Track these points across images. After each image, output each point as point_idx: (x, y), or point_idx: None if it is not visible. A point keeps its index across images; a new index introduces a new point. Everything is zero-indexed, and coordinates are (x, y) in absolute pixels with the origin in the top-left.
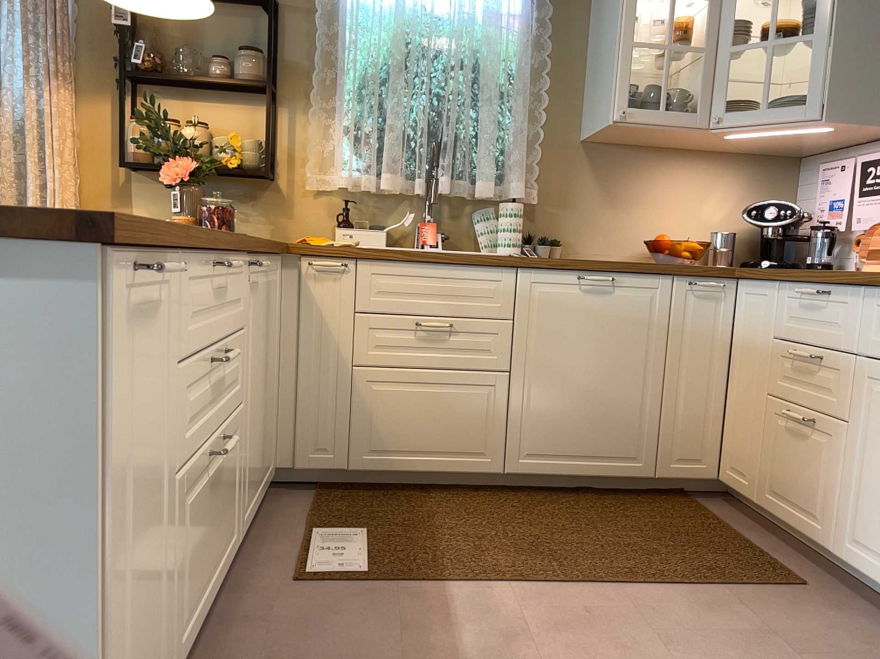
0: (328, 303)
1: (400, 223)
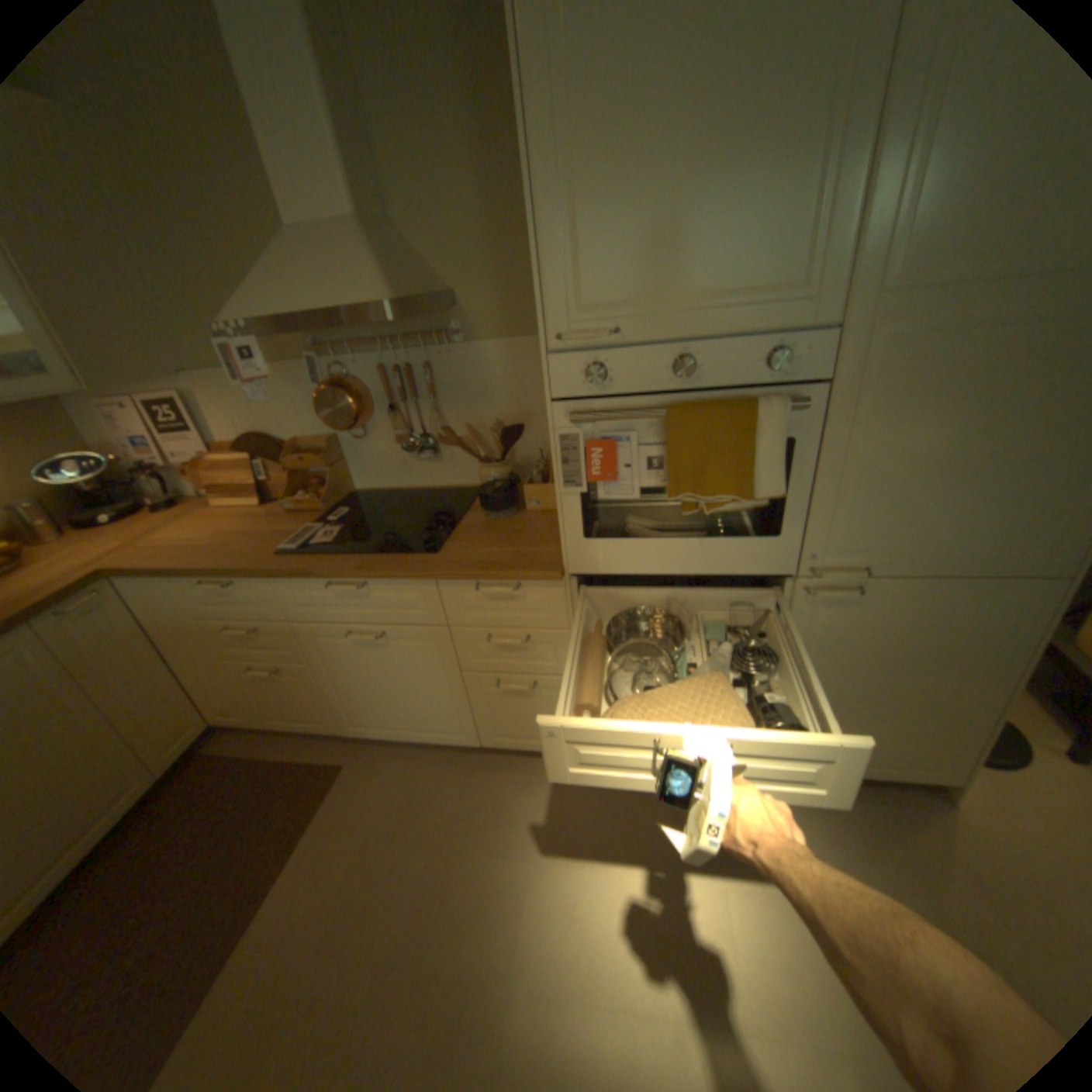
0: None
1: None
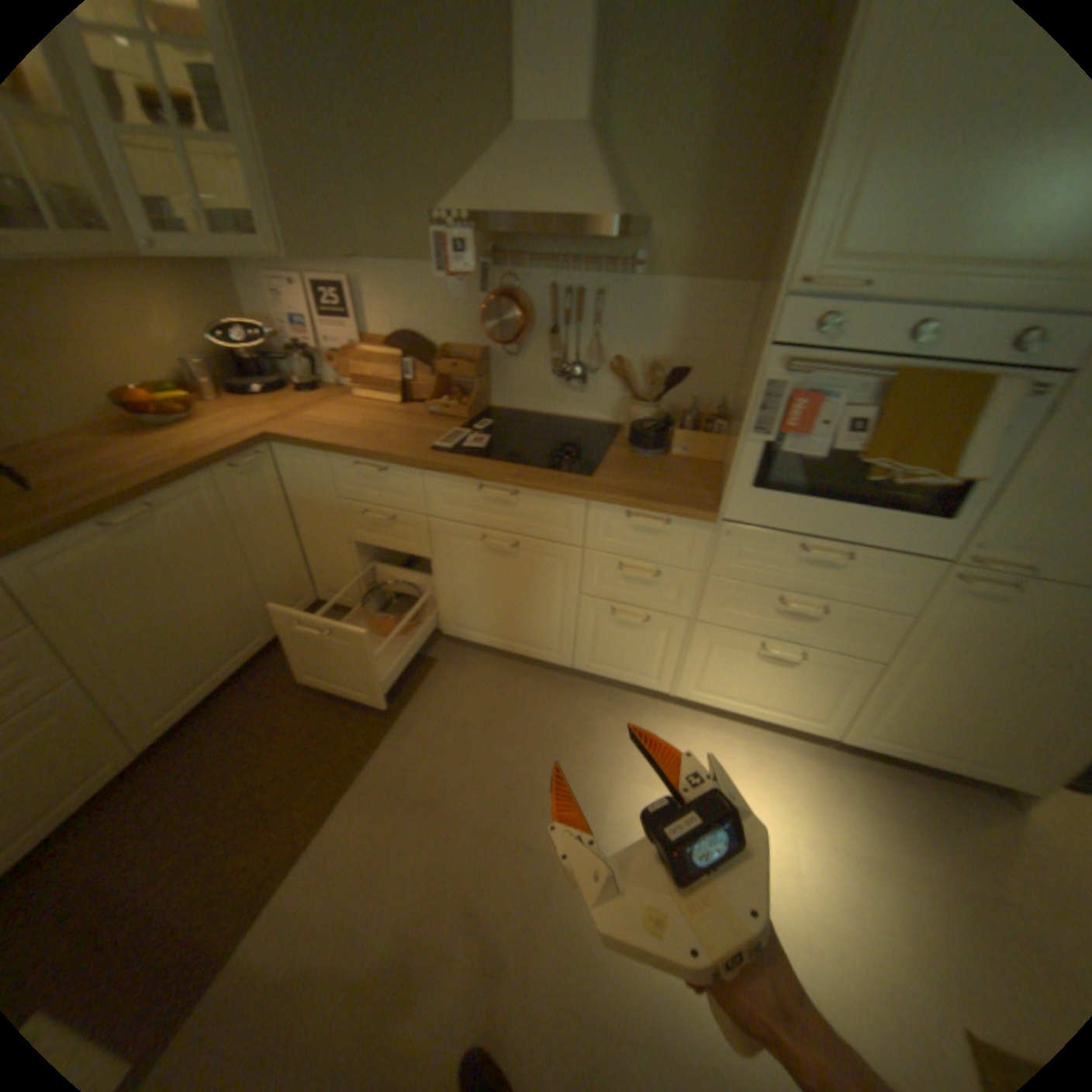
0: None
1: None
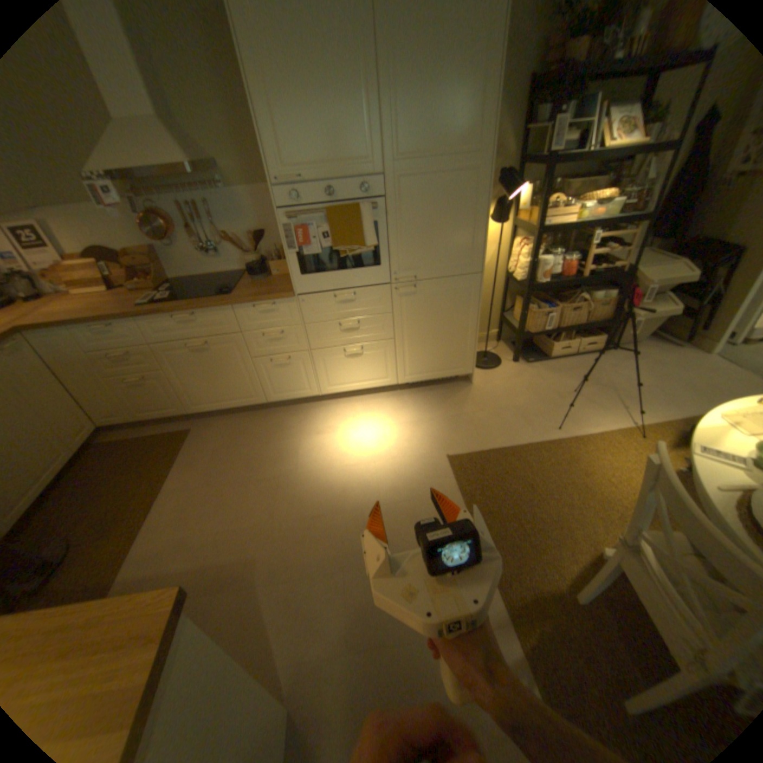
0: None
1: None
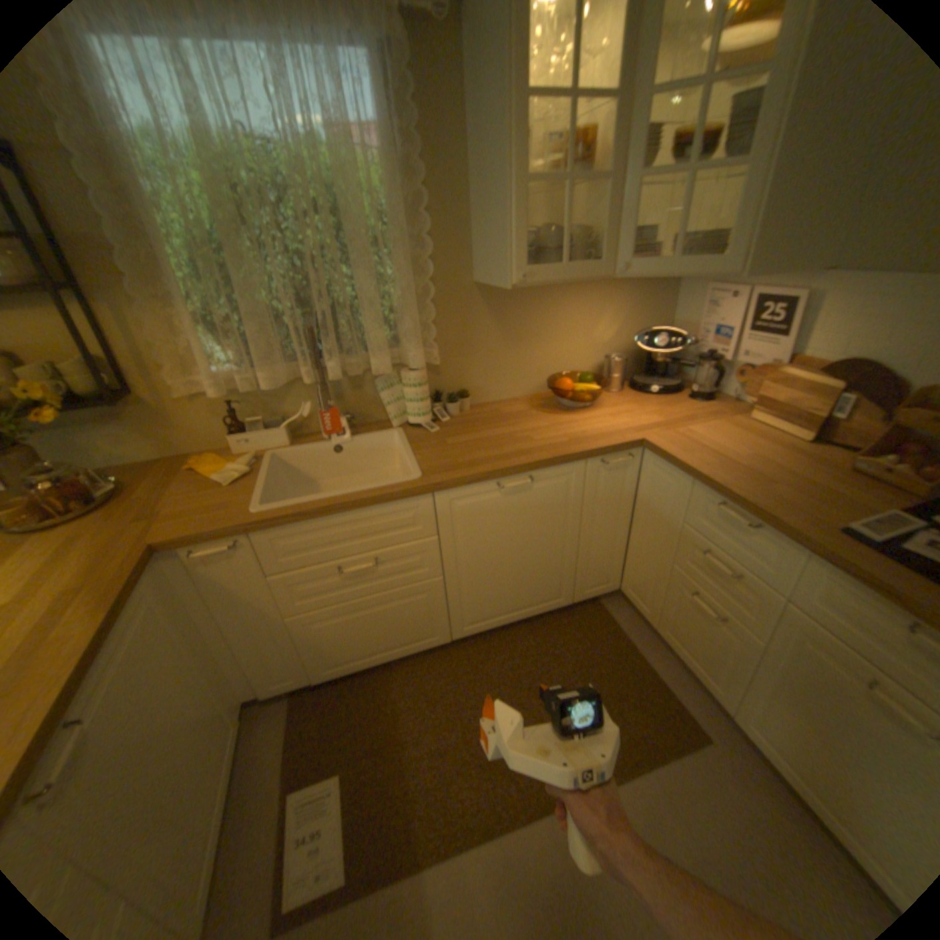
0: (233, 578)
1: (297, 416)
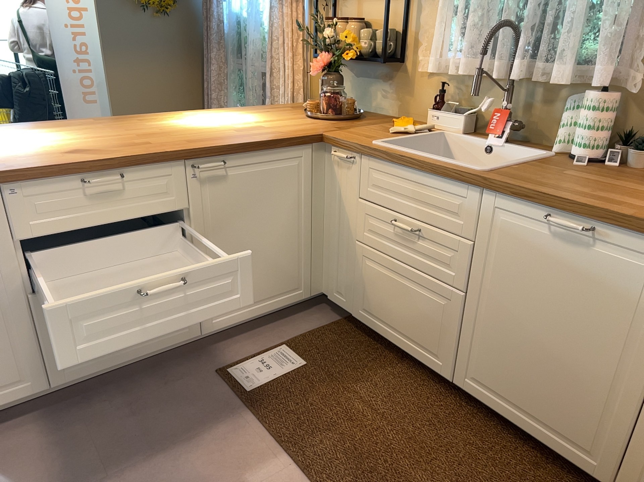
0: (345, 185)
1: (476, 110)
